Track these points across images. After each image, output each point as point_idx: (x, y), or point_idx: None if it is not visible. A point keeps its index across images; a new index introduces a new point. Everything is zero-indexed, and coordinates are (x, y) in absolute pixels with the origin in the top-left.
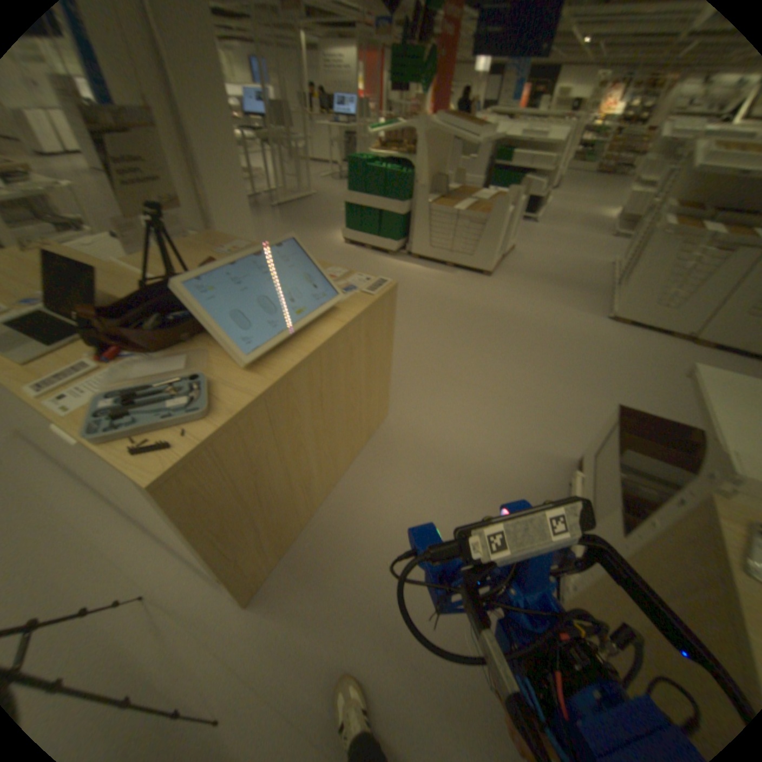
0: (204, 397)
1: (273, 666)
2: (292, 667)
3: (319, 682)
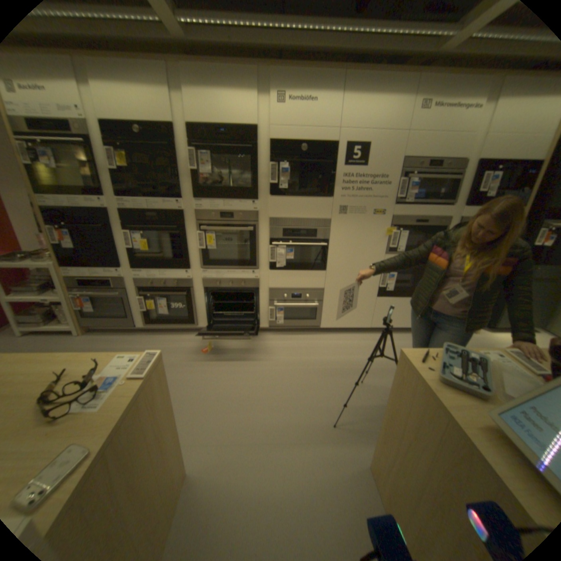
0: (467, 396)
1: (331, 460)
2: (322, 465)
3: (305, 468)
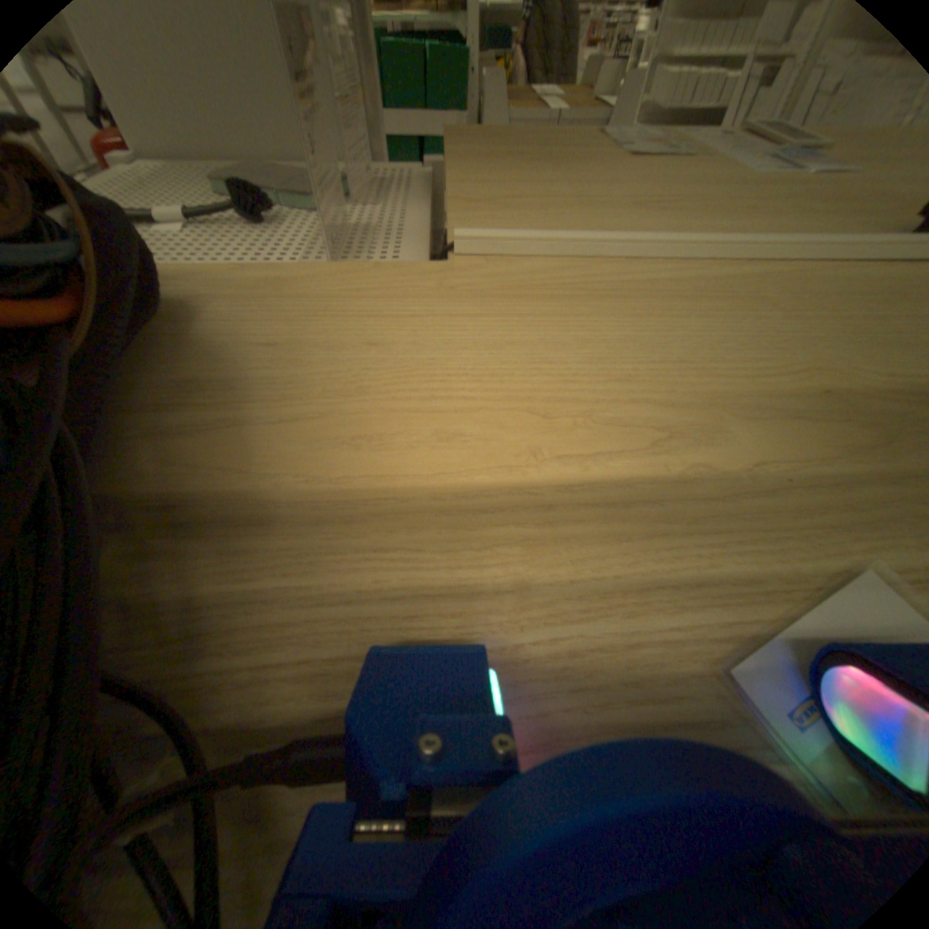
0: None
1: None
2: None
3: None
